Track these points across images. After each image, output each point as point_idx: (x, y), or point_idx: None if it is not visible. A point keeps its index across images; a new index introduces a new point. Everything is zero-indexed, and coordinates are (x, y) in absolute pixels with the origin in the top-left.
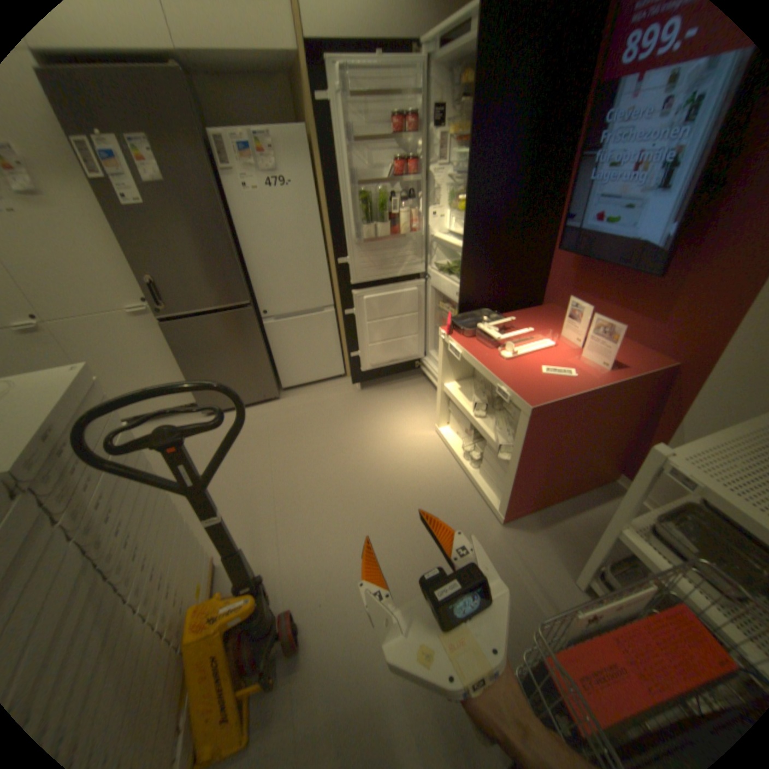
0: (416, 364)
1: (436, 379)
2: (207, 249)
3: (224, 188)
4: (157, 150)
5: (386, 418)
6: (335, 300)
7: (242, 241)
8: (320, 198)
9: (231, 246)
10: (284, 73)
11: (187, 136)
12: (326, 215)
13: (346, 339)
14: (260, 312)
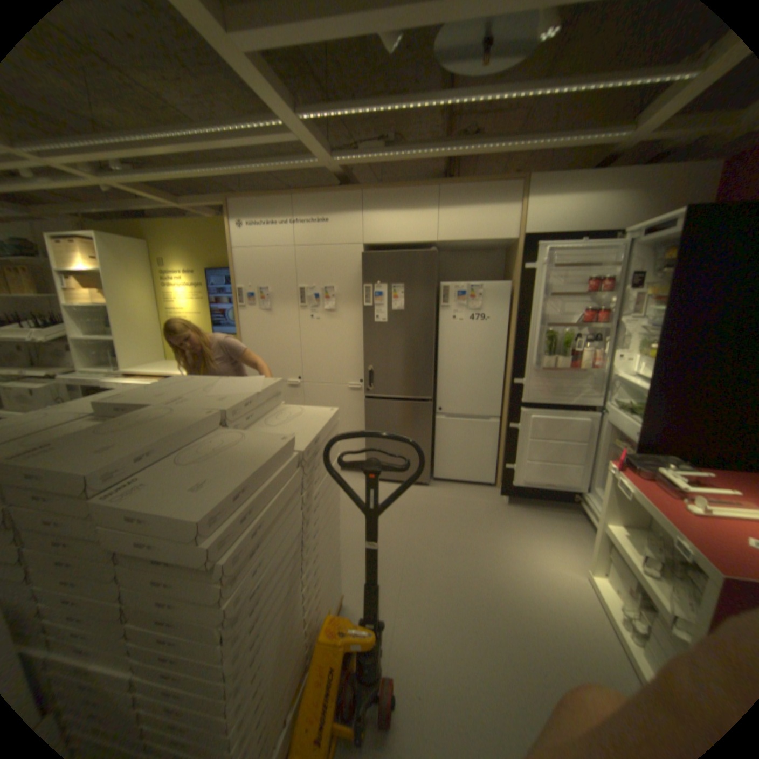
0: (577, 498)
1: (600, 521)
2: (415, 356)
3: (439, 318)
4: (407, 293)
5: (530, 542)
6: (503, 413)
7: (440, 354)
8: (510, 331)
9: (432, 356)
10: (503, 249)
11: (428, 286)
12: (512, 344)
13: (505, 449)
14: (436, 408)
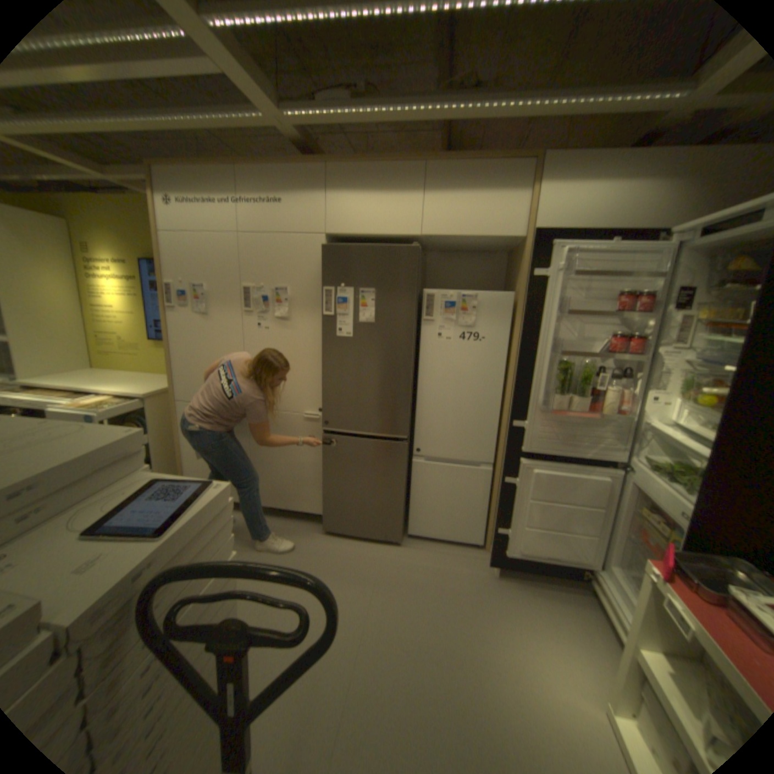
0: (588, 575)
1: (620, 618)
2: (388, 382)
3: (421, 334)
4: (379, 300)
5: (527, 643)
6: (497, 459)
7: (421, 381)
8: (511, 356)
9: (409, 383)
10: (505, 252)
11: (406, 293)
12: (512, 373)
13: (498, 509)
14: (414, 448)
